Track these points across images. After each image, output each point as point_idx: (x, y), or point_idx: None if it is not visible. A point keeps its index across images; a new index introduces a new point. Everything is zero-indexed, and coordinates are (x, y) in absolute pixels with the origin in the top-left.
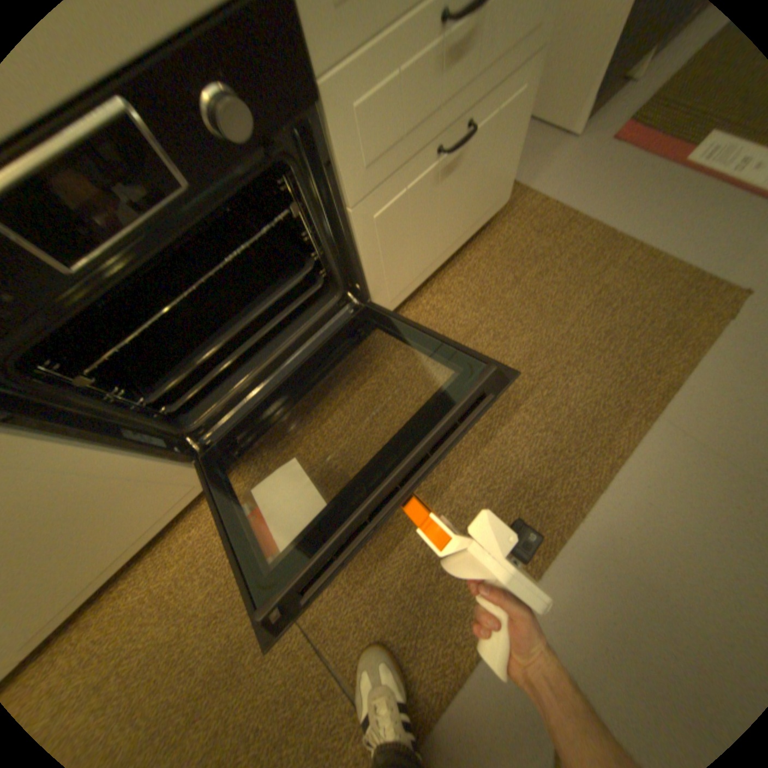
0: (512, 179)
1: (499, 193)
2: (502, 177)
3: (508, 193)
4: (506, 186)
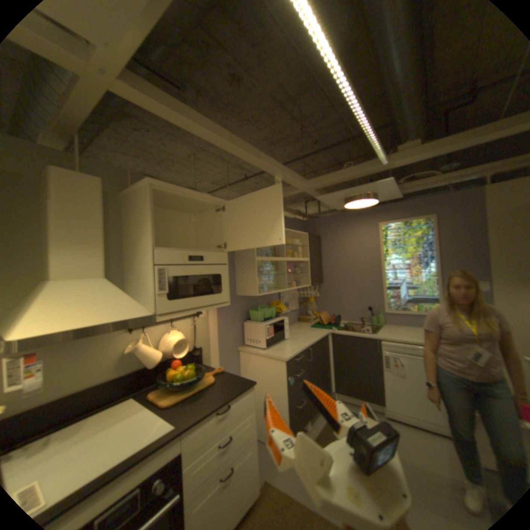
0: (258, 485)
1: (253, 493)
2: (252, 486)
3: (259, 492)
4: (256, 489)
